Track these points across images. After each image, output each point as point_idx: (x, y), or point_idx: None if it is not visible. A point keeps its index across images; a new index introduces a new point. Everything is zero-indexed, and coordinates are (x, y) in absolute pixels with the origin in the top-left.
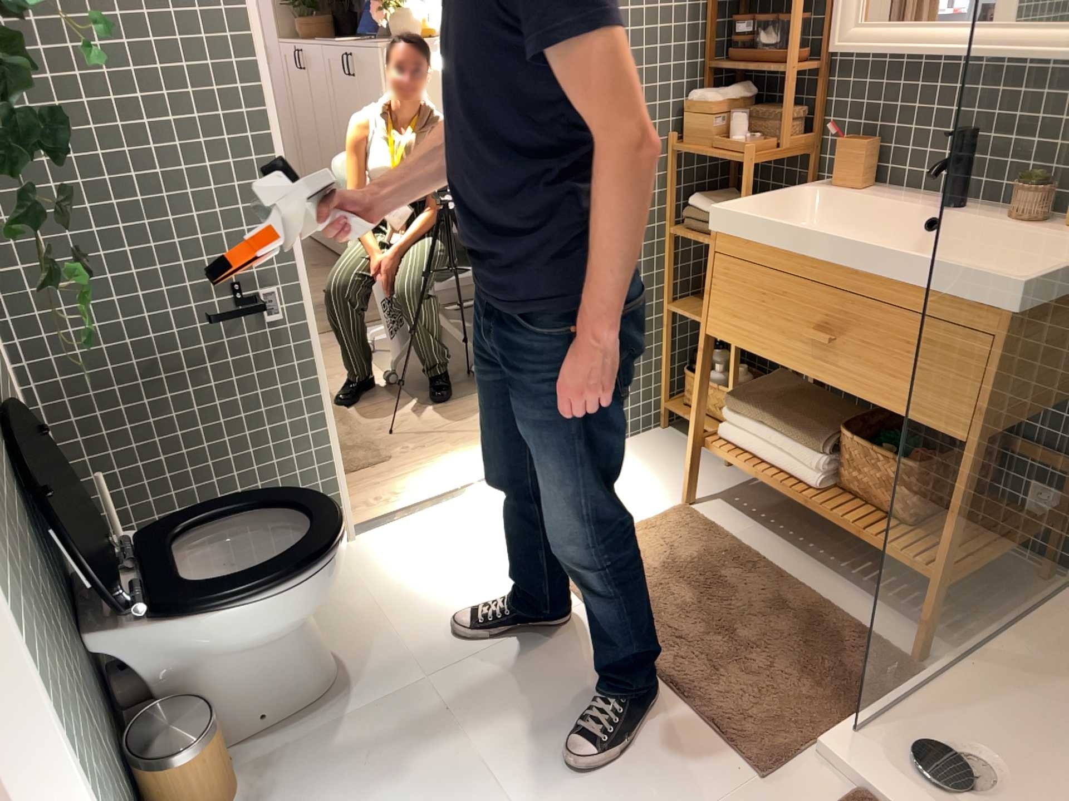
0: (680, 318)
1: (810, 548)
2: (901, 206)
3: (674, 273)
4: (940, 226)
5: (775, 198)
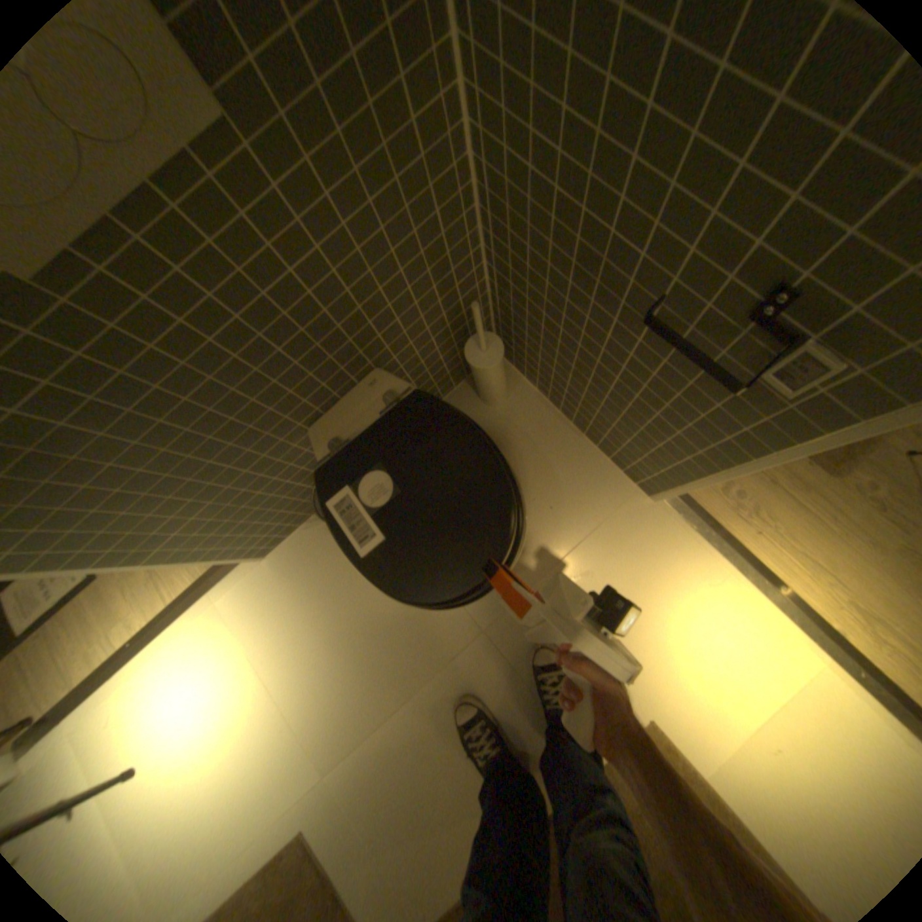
0: None
1: None
2: None
3: None
4: None
5: None
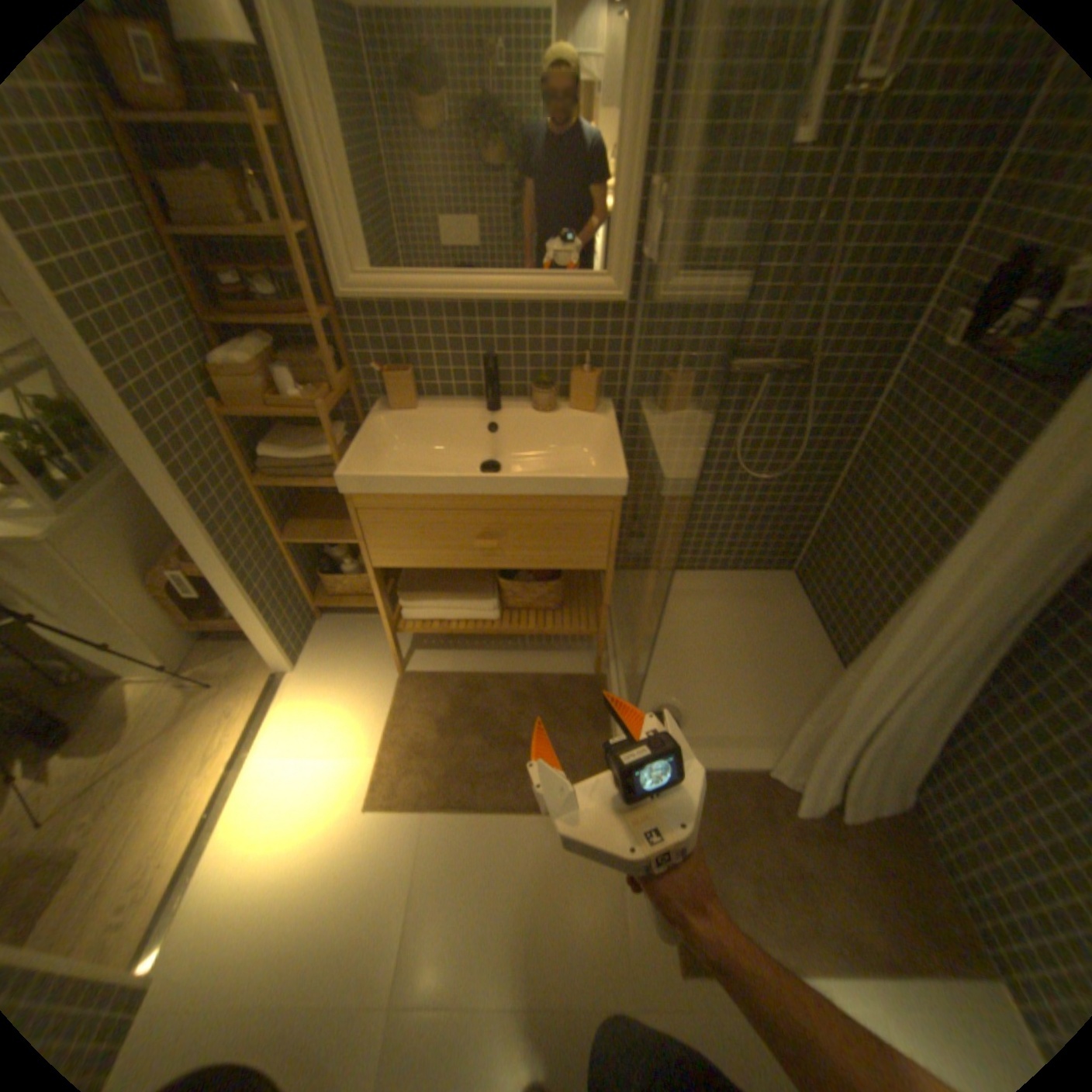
0: (291, 541)
1: (495, 645)
2: (458, 415)
3: (271, 513)
4: (497, 426)
5: (364, 438)
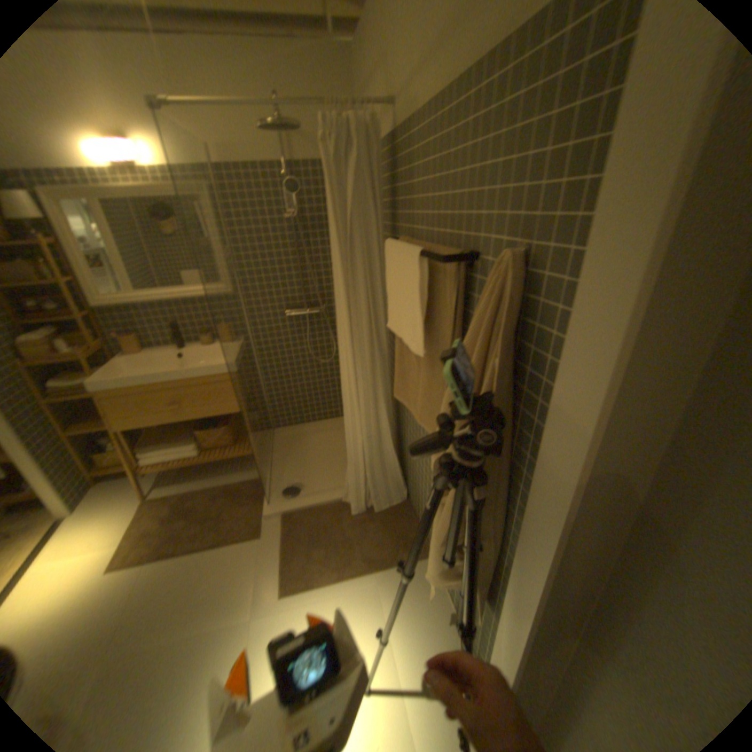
0: (72, 436)
1: (204, 476)
2: (163, 352)
3: (57, 418)
4: (183, 354)
5: (108, 367)
